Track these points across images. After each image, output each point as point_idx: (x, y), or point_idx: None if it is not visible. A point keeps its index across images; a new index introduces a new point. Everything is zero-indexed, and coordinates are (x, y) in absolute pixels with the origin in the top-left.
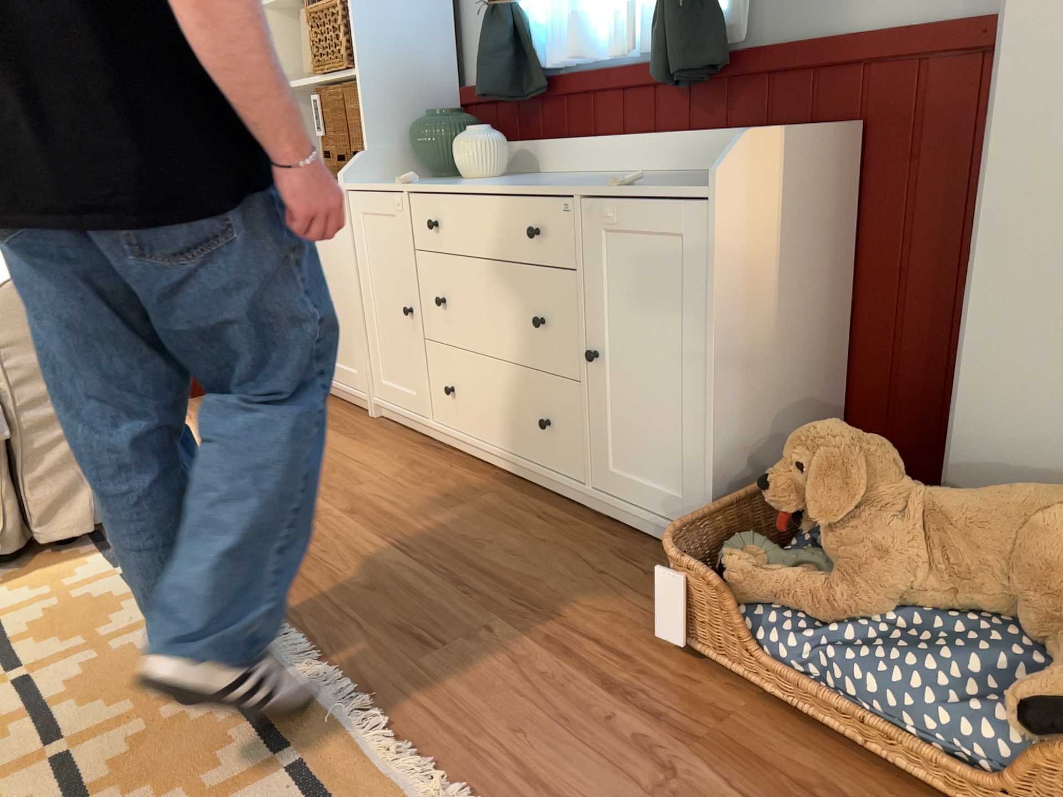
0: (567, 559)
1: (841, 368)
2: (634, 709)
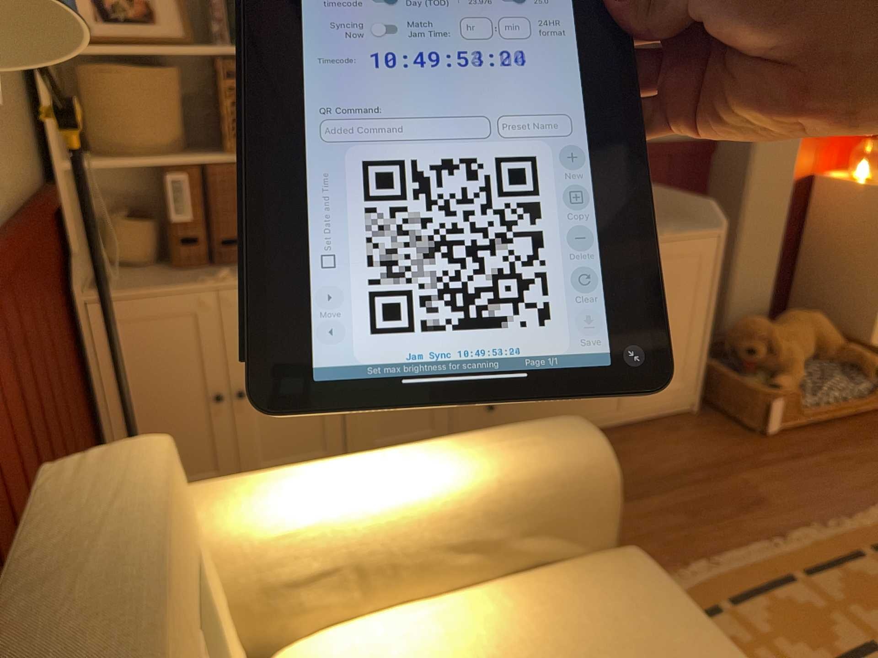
0: (673, 446)
1: None
2: (811, 458)
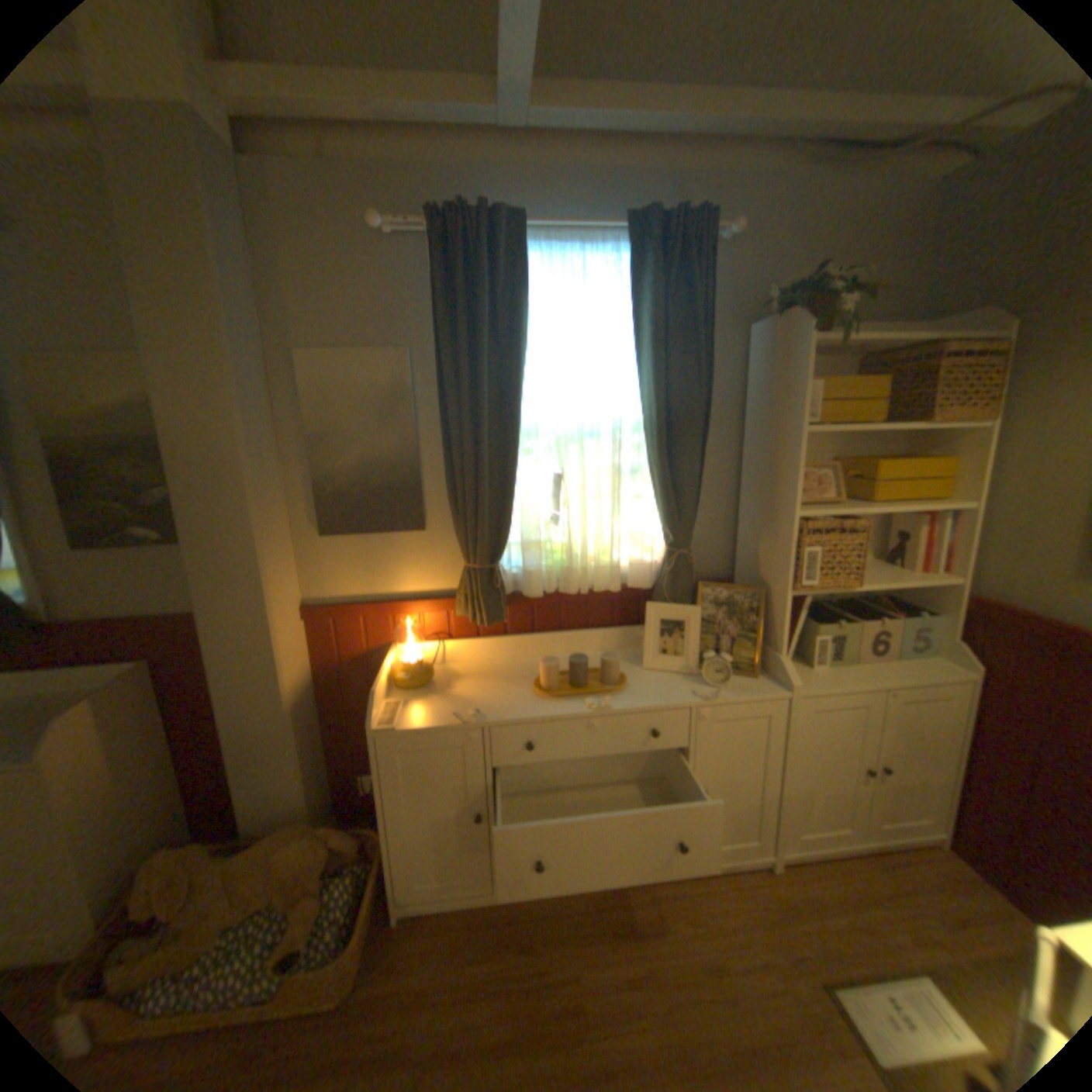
0: None
1: (175, 782)
2: None
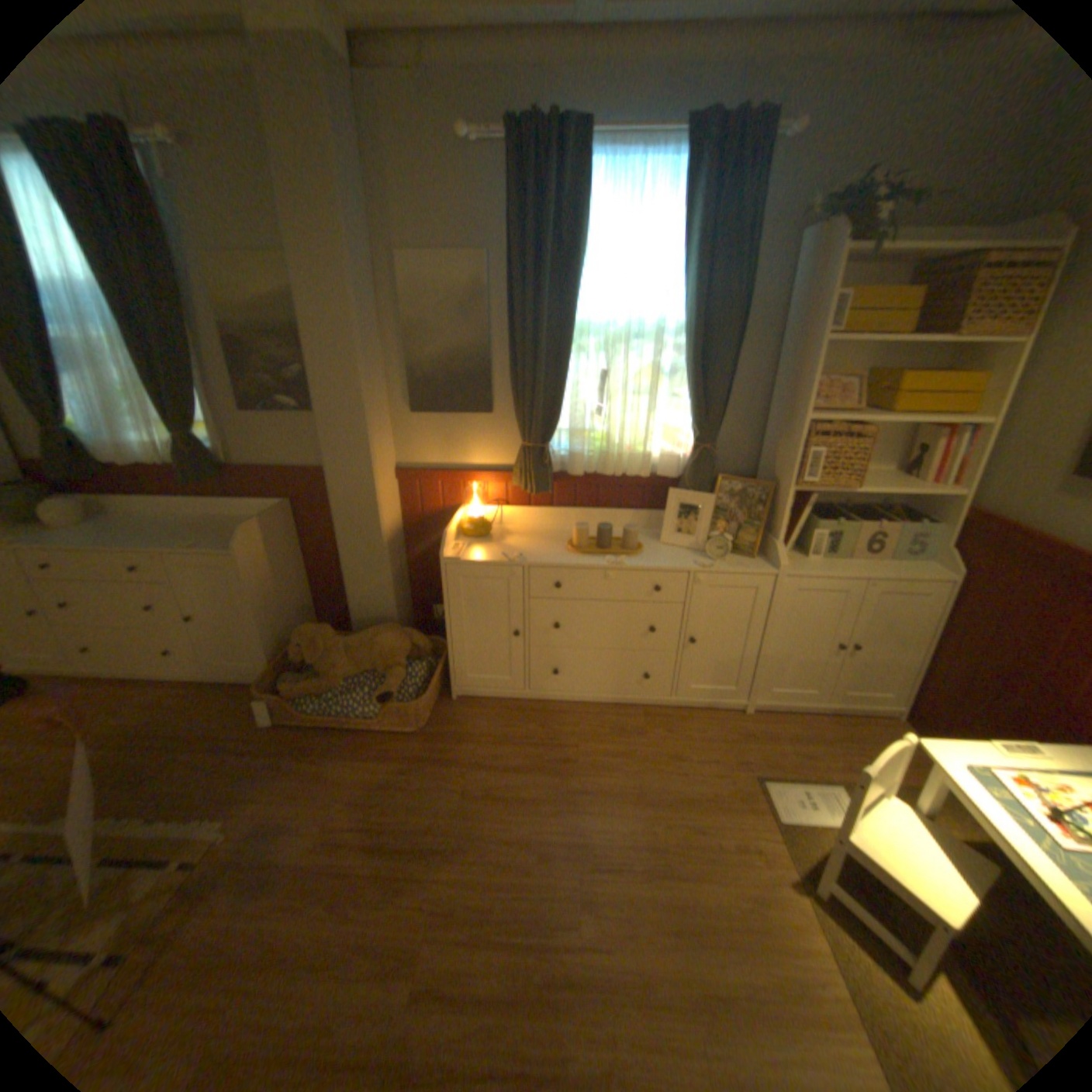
0: (201, 714)
1: (307, 590)
2: (256, 759)
